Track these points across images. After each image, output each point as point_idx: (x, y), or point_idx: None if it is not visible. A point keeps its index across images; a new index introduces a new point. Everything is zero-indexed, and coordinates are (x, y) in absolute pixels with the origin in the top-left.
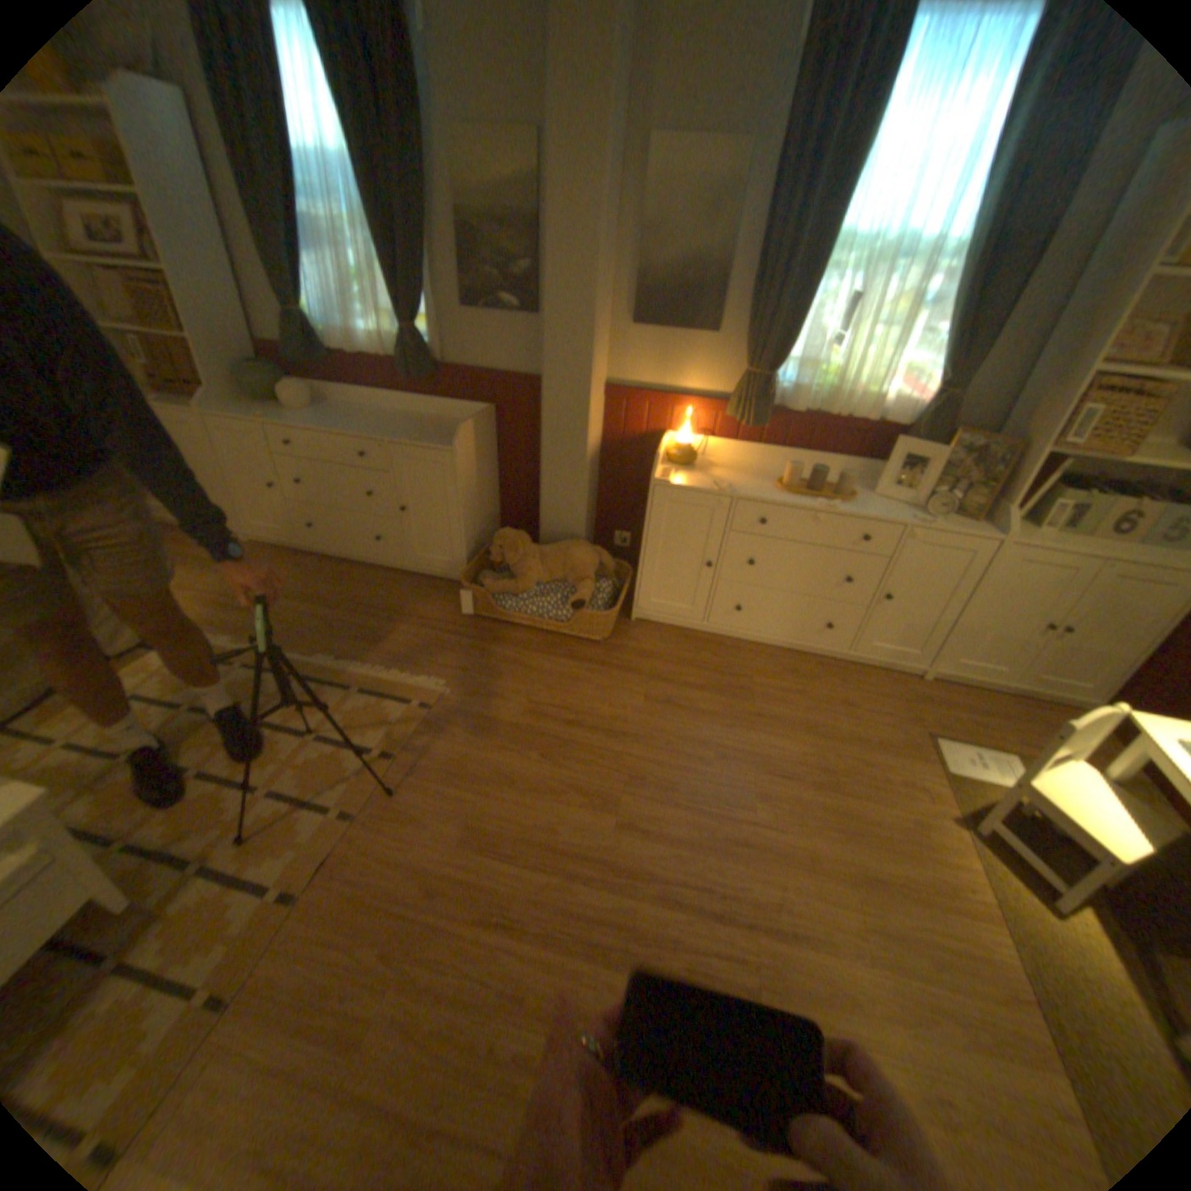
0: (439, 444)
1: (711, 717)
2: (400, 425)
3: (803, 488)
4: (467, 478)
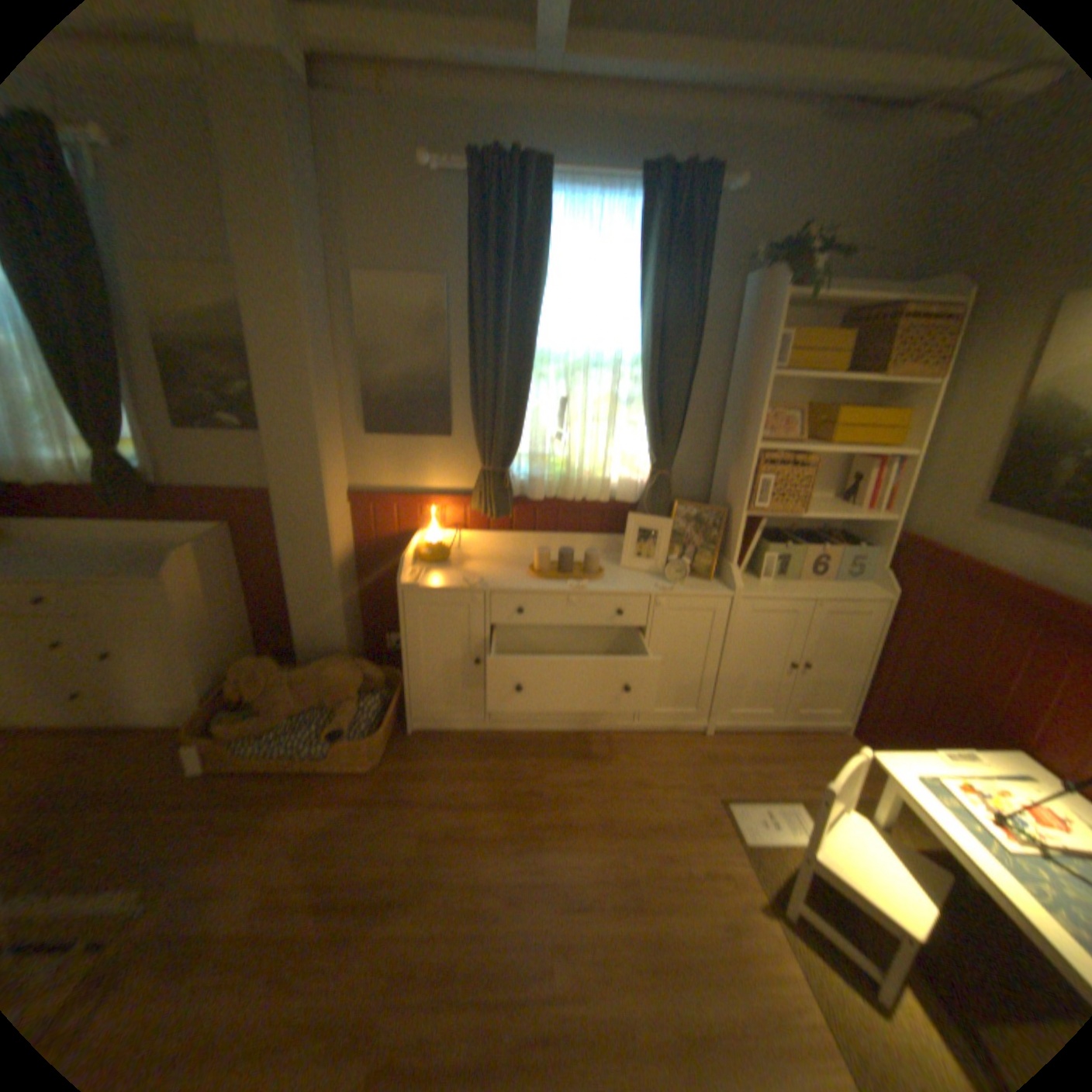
0: (145, 577)
1: (498, 847)
2: (102, 559)
3: (555, 571)
4: (190, 609)
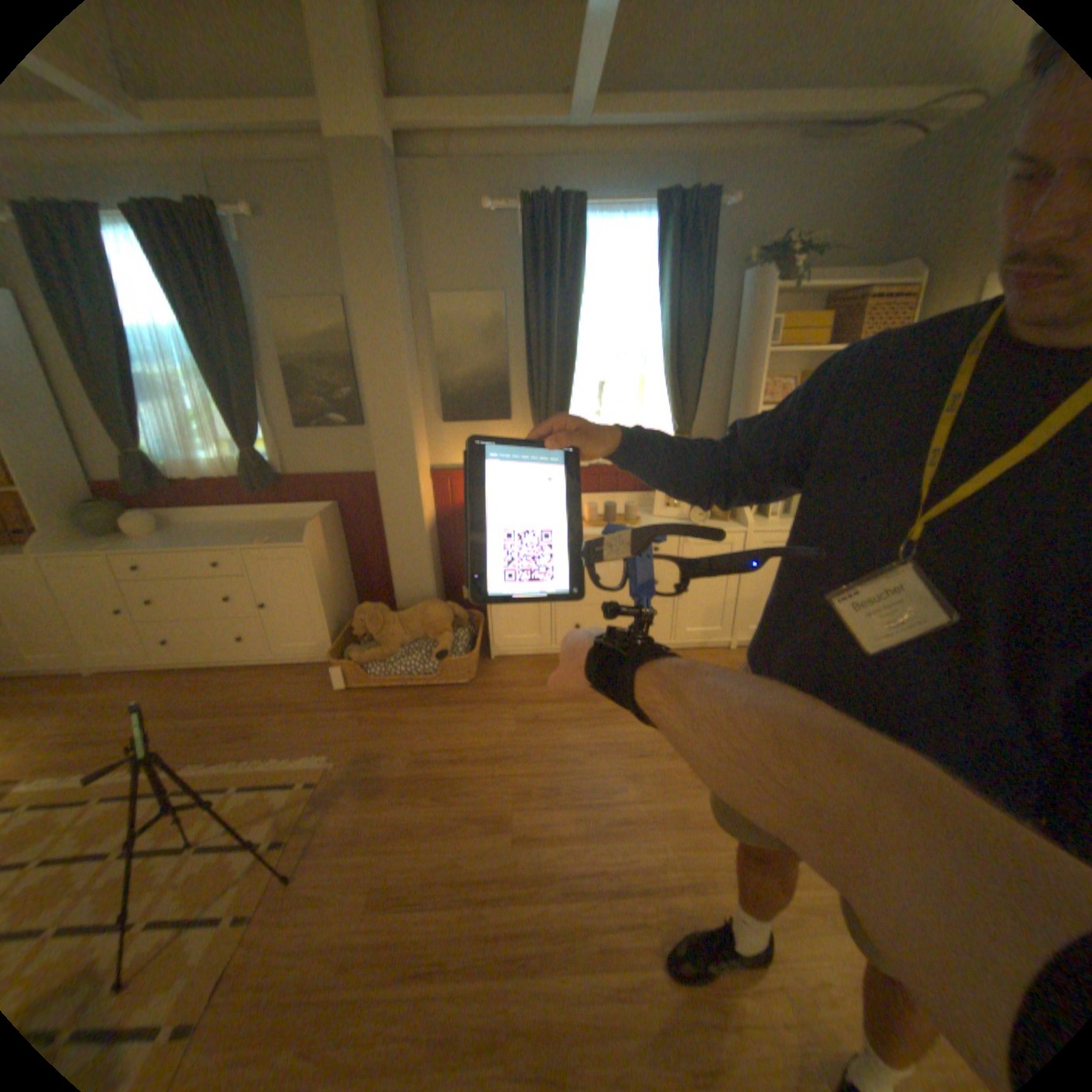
0: (291, 541)
1: (575, 722)
2: (251, 532)
3: (601, 521)
4: (321, 566)
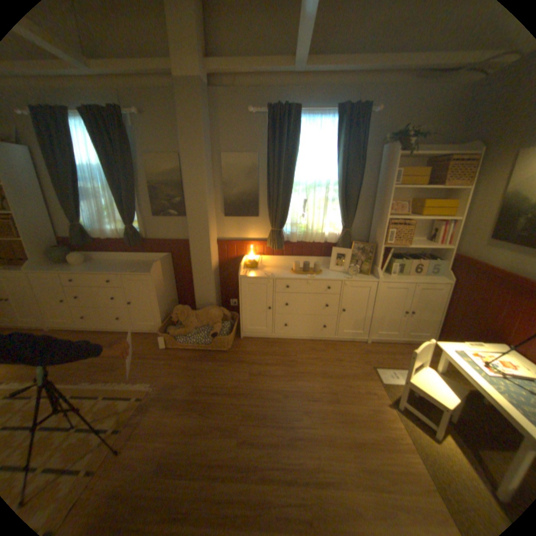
0: (145, 272)
1: (279, 377)
2: (127, 266)
3: (301, 271)
4: (159, 285)
